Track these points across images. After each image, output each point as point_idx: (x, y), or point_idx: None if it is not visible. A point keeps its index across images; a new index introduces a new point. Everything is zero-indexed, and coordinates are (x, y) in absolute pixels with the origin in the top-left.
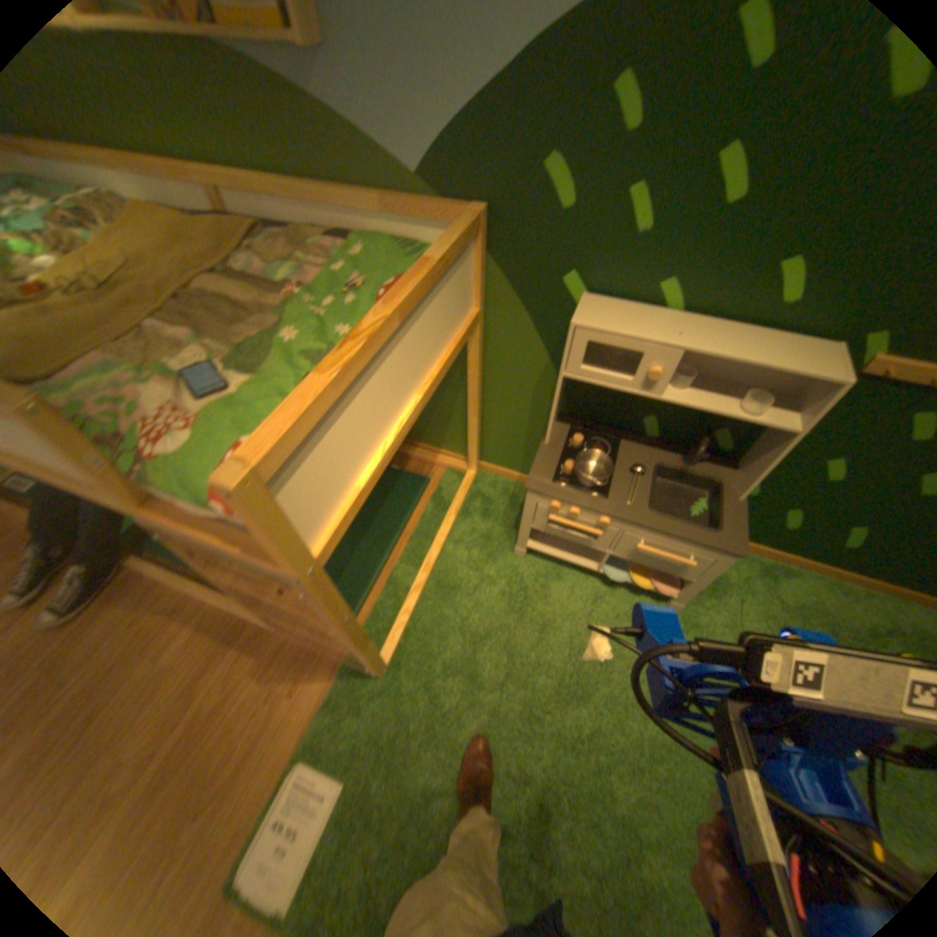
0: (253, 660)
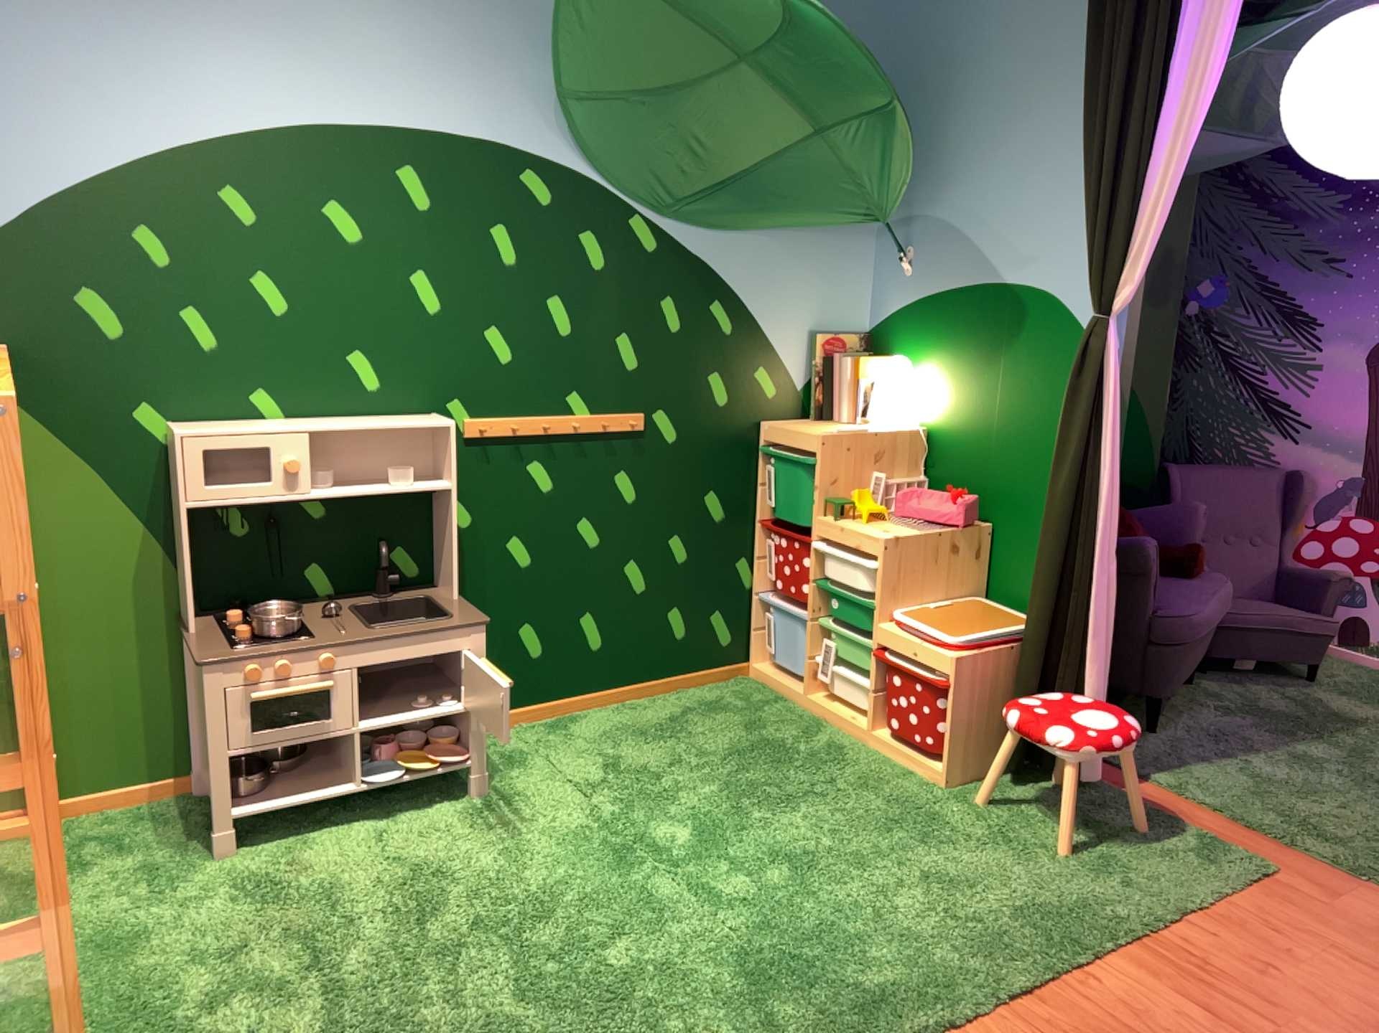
0: None
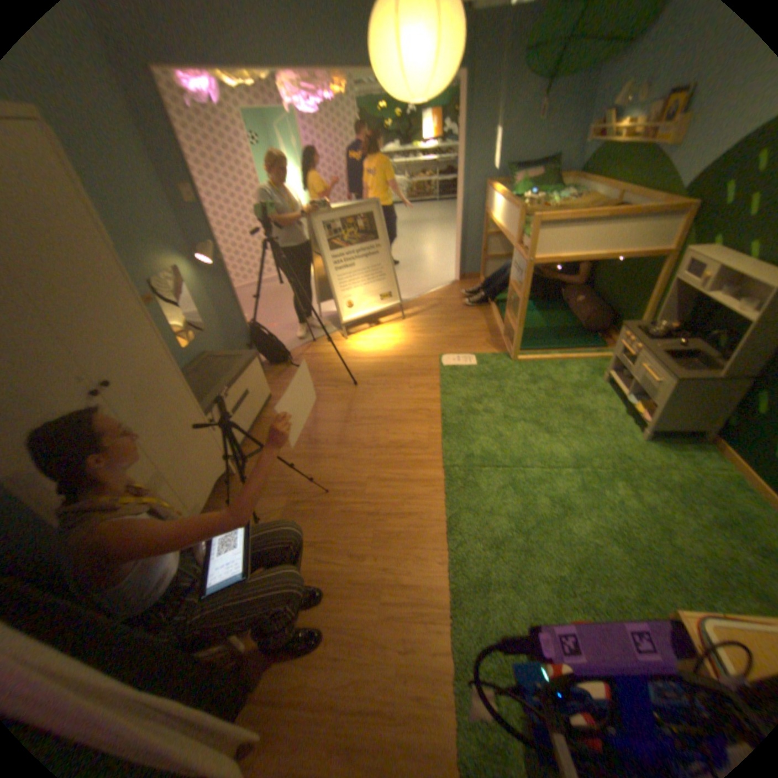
0: (490, 338)
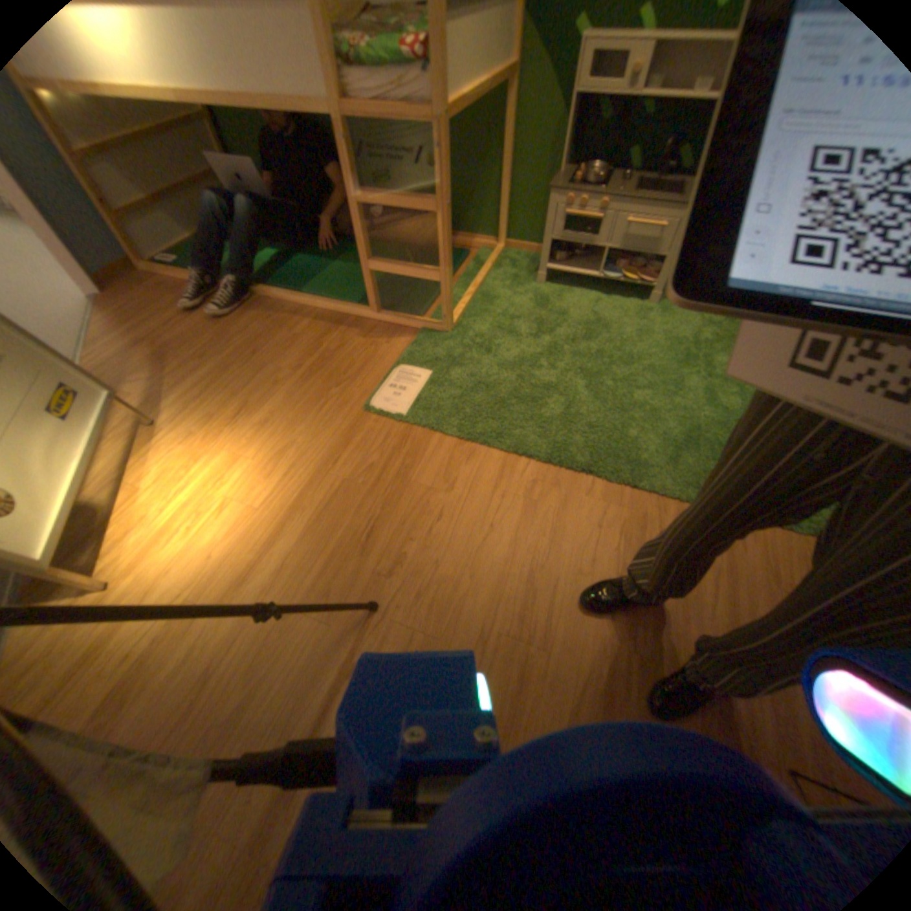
0: (357, 328)
